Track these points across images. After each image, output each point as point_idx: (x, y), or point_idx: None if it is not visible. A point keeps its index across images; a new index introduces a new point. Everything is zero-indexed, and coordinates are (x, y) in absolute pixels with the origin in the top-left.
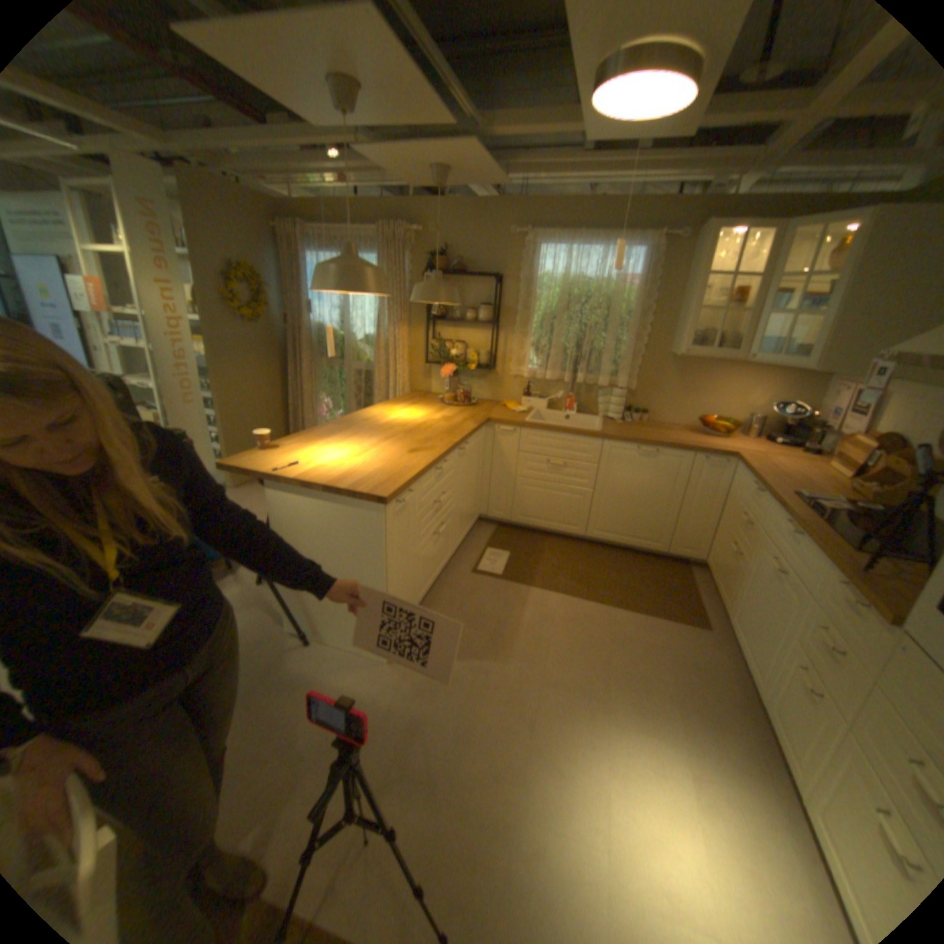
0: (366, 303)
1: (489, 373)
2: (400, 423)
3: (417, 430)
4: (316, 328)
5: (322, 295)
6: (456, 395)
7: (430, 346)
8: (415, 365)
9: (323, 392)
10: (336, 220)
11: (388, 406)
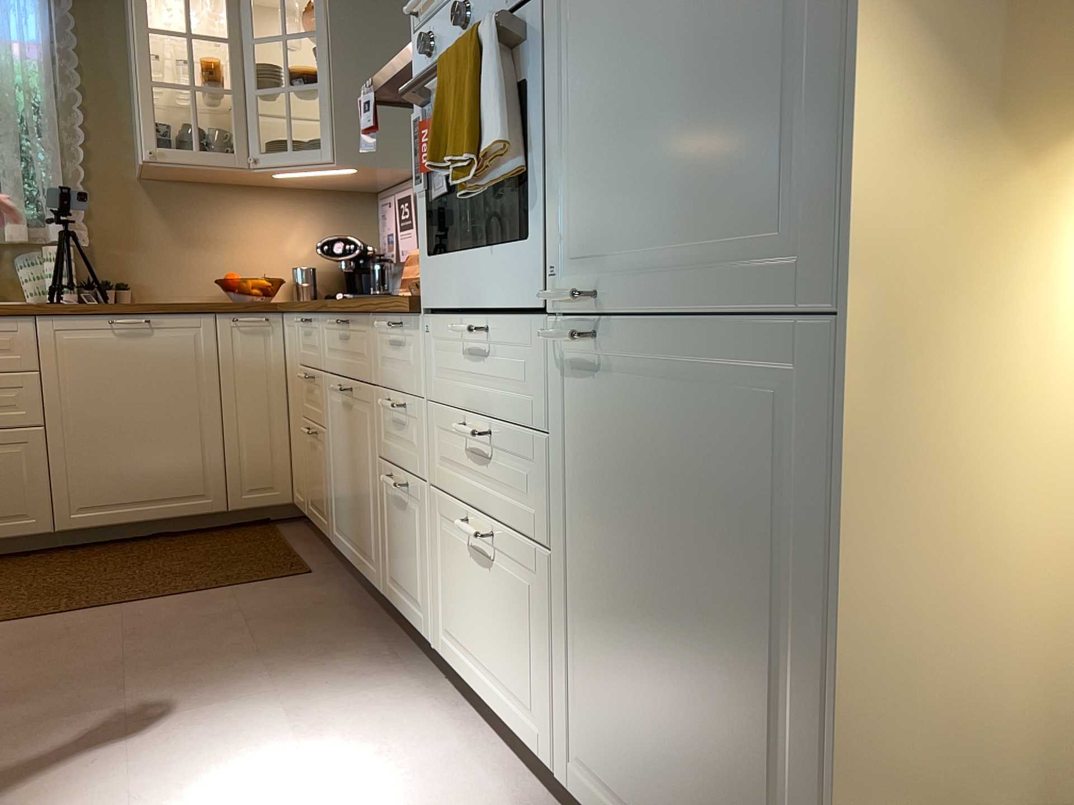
0: None
1: None
2: None
3: None
4: None
5: None
6: None
7: None
8: None
9: None
10: None
11: None
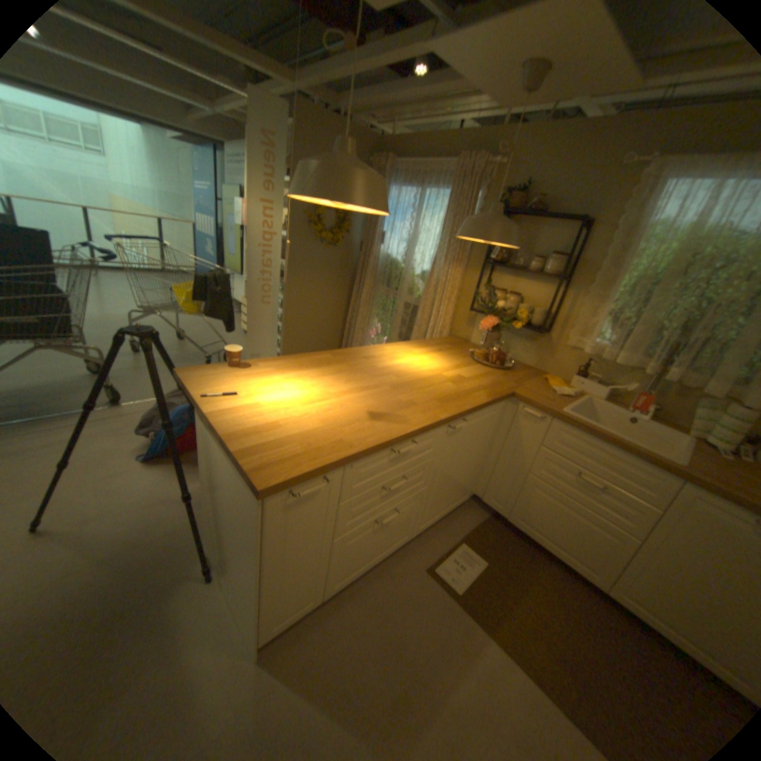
0: (432, 238)
1: (542, 335)
2: (400, 370)
3: (410, 386)
4: (383, 258)
5: (396, 227)
6: (489, 352)
7: (478, 292)
8: (461, 308)
9: (374, 317)
10: (425, 153)
11: (409, 347)
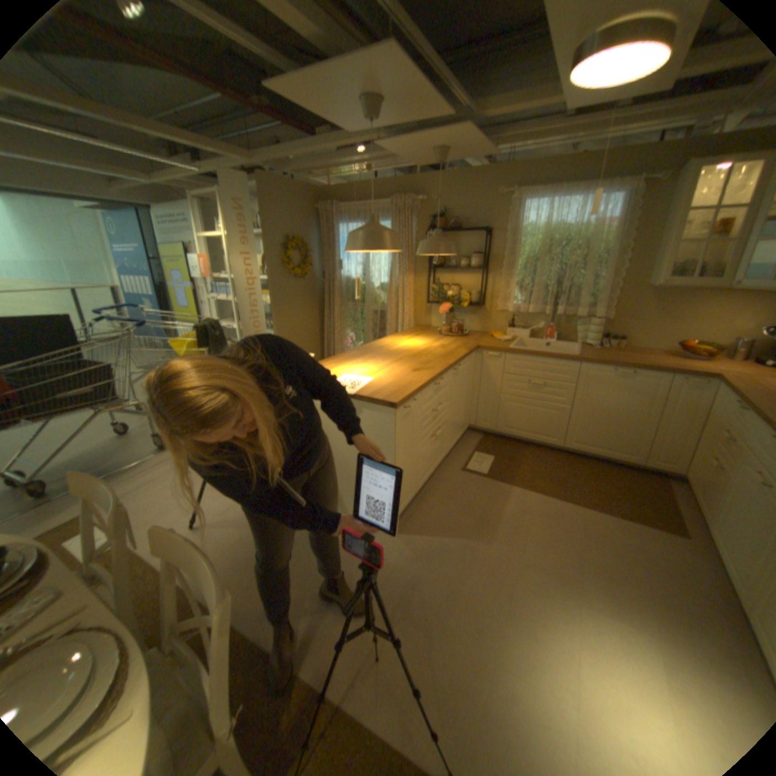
0: (382, 259)
1: (479, 309)
2: (406, 349)
3: (419, 355)
4: (344, 280)
5: (349, 255)
6: (451, 328)
7: (430, 289)
8: (418, 305)
9: (348, 328)
10: (360, 198)
11: (397, 337)
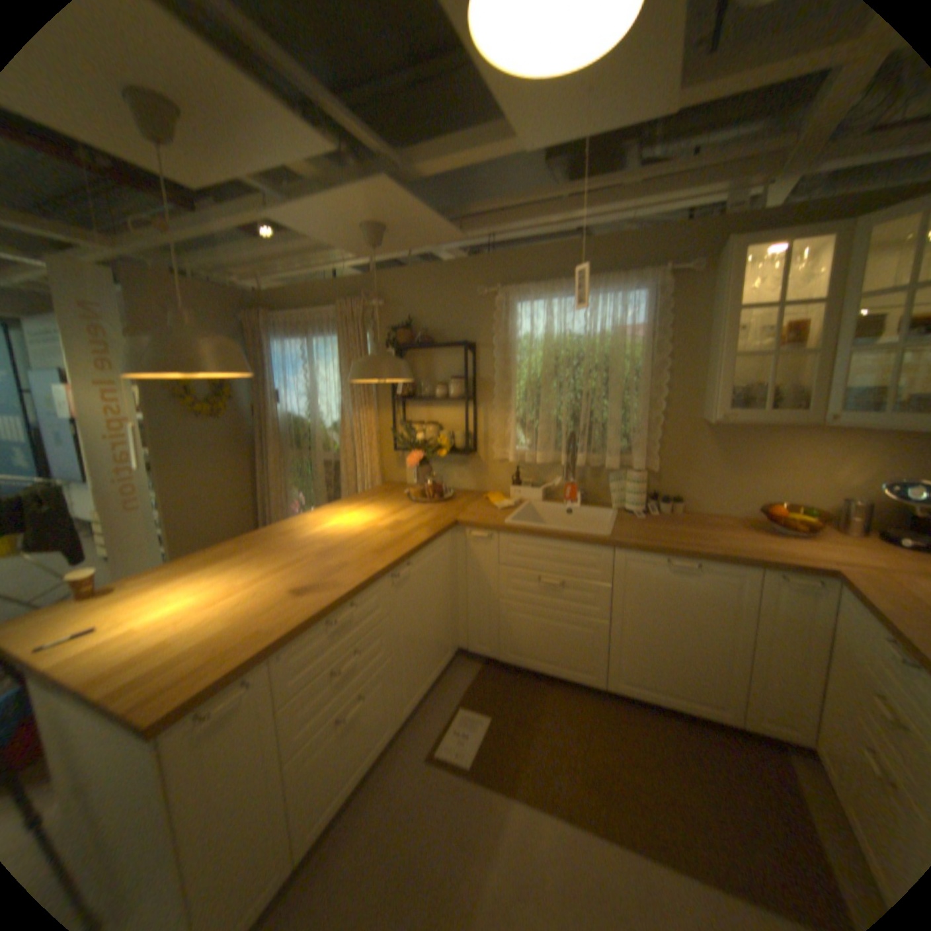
0: (333, 389)
1: (470, 458)
2: (327, 537)
3: (339, 550)
4: (283, 420)
5: (290, 385)
6: (423, 490)
7: (395, 432)
8: (386, 453)
9: (291, 489)
10: (300, 307)
11: (335, 509)
